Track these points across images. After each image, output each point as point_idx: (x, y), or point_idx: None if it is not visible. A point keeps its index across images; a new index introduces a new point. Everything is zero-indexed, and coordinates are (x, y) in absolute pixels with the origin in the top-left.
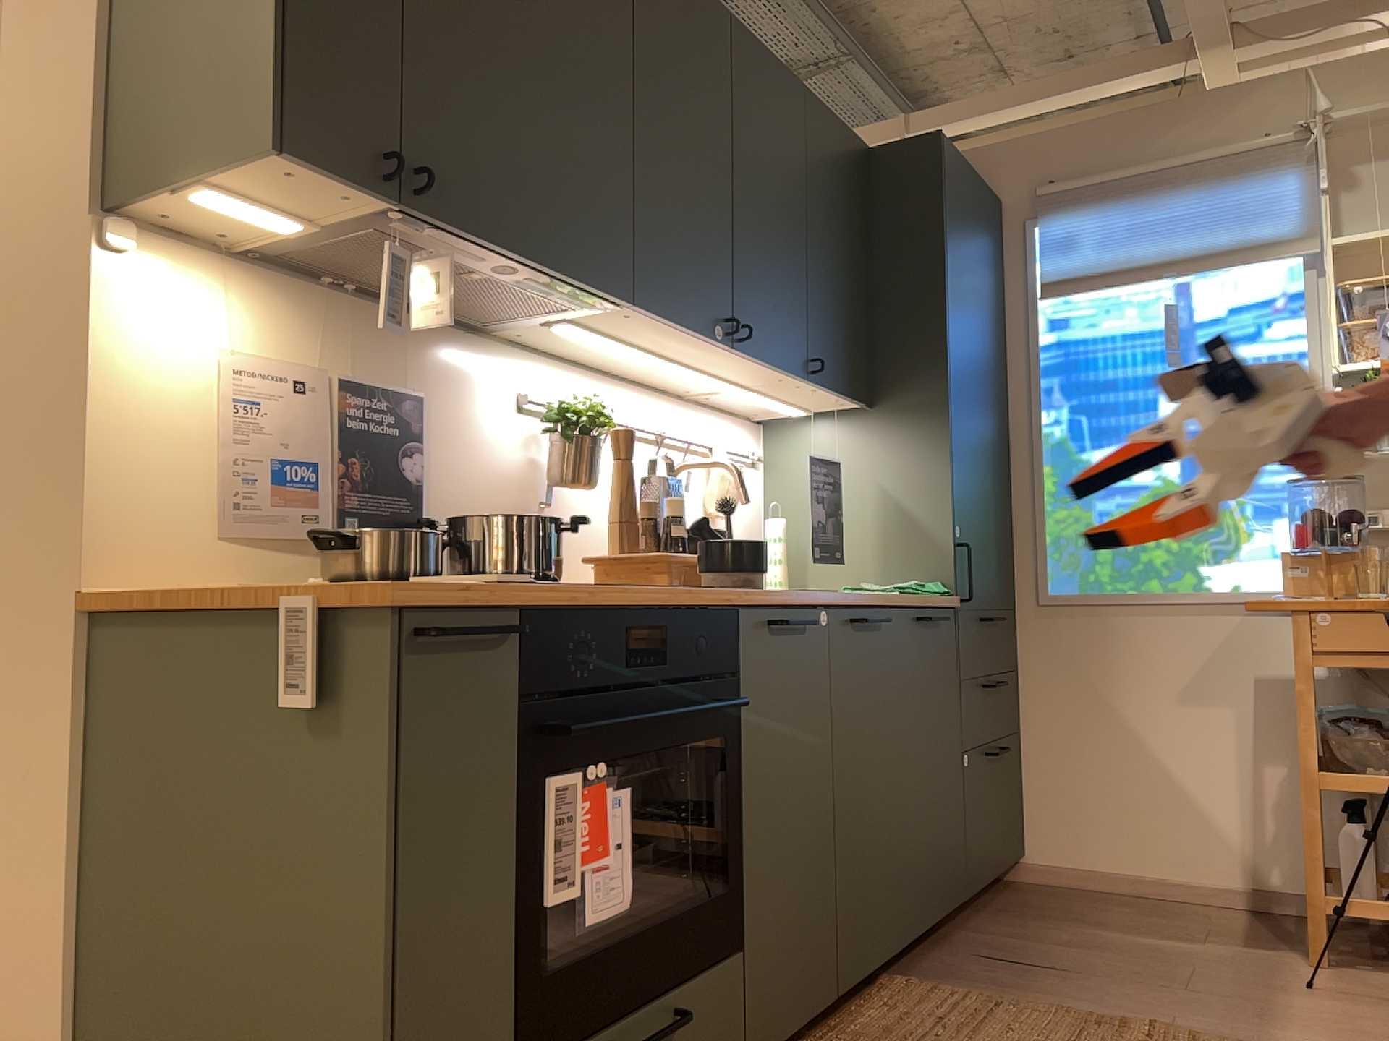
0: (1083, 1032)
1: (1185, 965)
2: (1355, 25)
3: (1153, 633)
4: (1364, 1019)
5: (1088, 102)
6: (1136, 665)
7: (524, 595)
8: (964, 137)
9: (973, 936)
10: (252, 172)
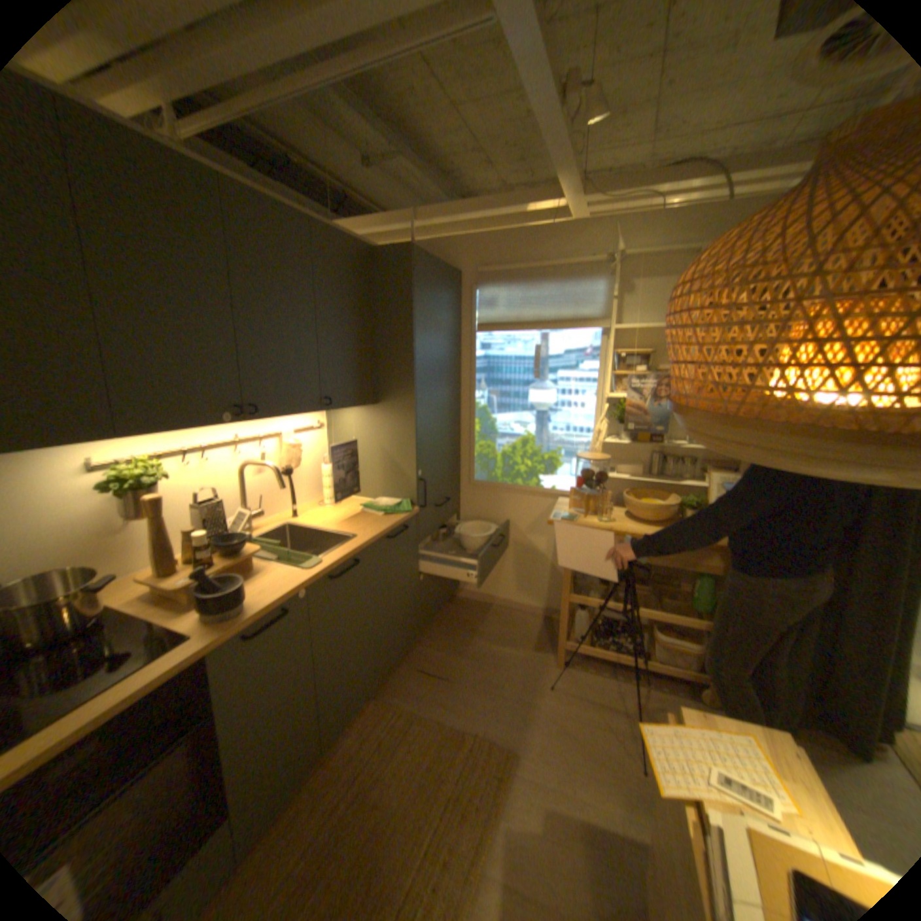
0: (441, 750)
1: (505, 672)
2: (648, 193)
3: (516, 503)
4: (567, 718)
5: (510, 214)
6: (509, 516)
7: None
8: (446, 225)
9: (421, 652)
10: None
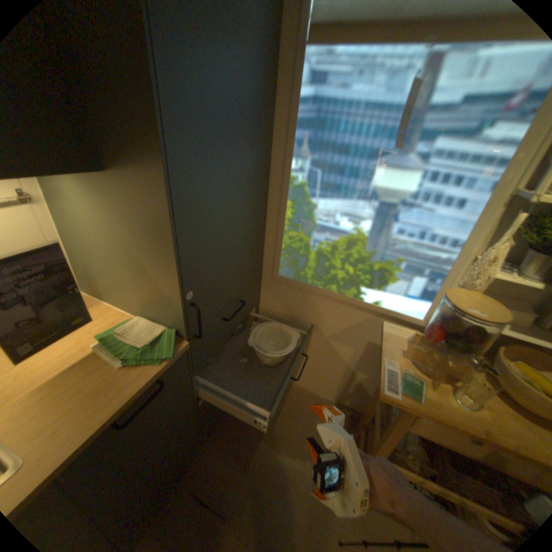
0: None
1: (289, 502)
2: None
3: (326, 308)
4: None
5: None
6: (314, 319)
7: None
8: None
9: (202, 459)
10: None
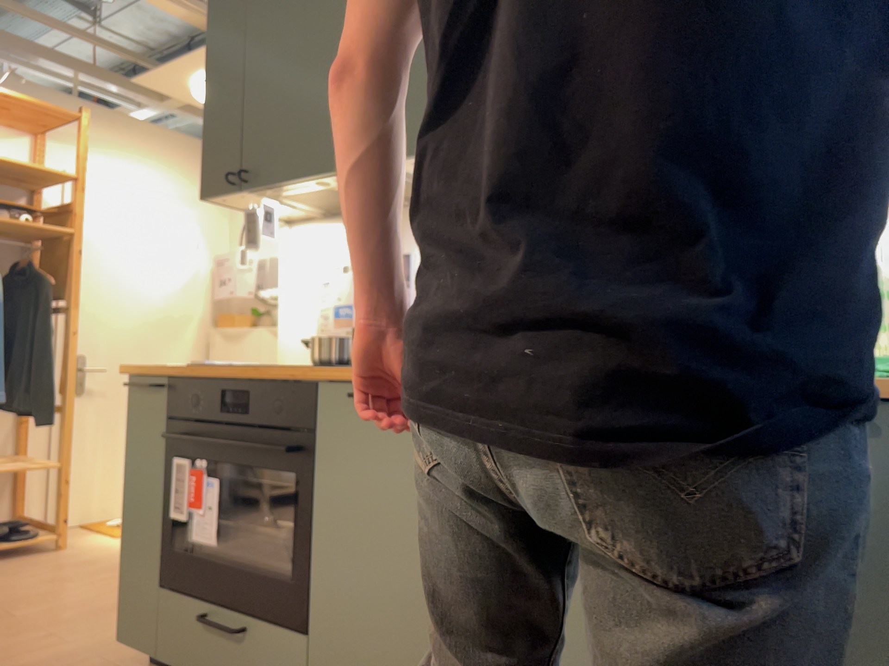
0: None
1: None
2: None
3: None
4: None
5: None
6: None
7: (162, 370)
8: None
9: None
10: (225, 204)
